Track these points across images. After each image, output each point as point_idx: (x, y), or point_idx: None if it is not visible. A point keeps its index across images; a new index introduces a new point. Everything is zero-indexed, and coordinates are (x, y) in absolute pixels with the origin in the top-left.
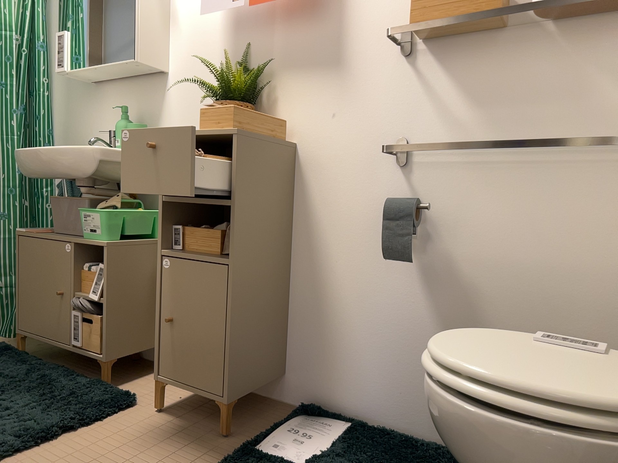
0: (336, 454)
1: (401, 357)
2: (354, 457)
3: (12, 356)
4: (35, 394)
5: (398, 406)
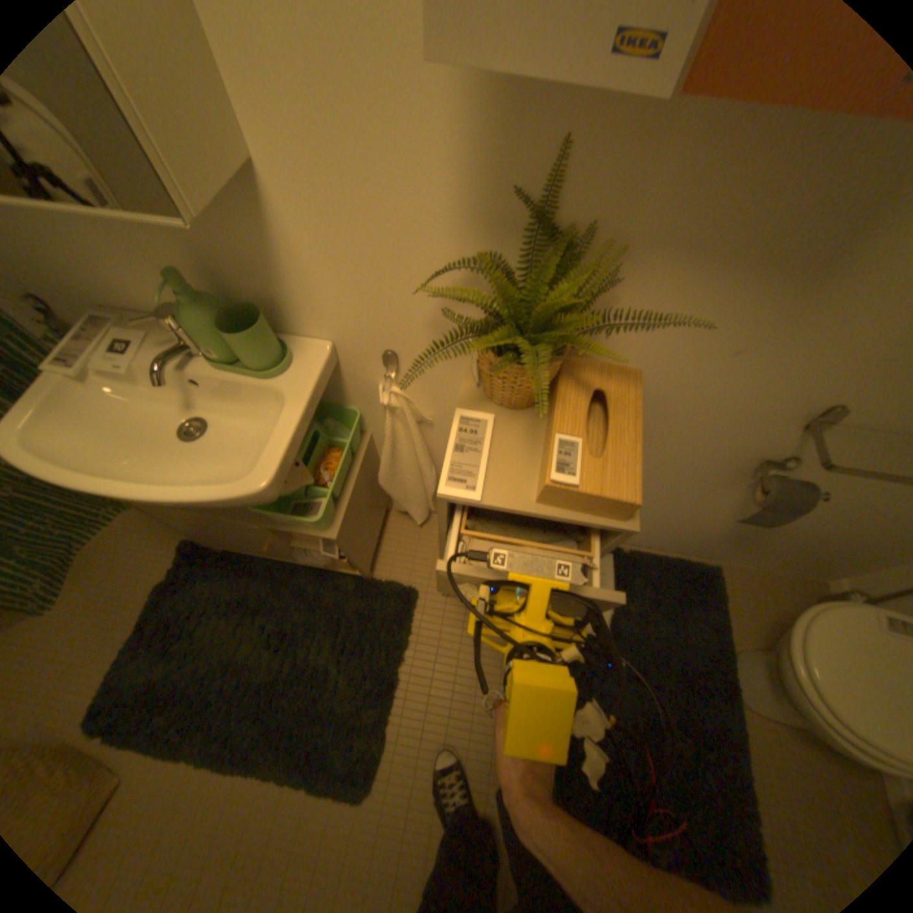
0: (630, 619)
1: (677, 530)
2: (644, 617)
3: (222, 576)
4: (325, 642)
5: (655, 544)
